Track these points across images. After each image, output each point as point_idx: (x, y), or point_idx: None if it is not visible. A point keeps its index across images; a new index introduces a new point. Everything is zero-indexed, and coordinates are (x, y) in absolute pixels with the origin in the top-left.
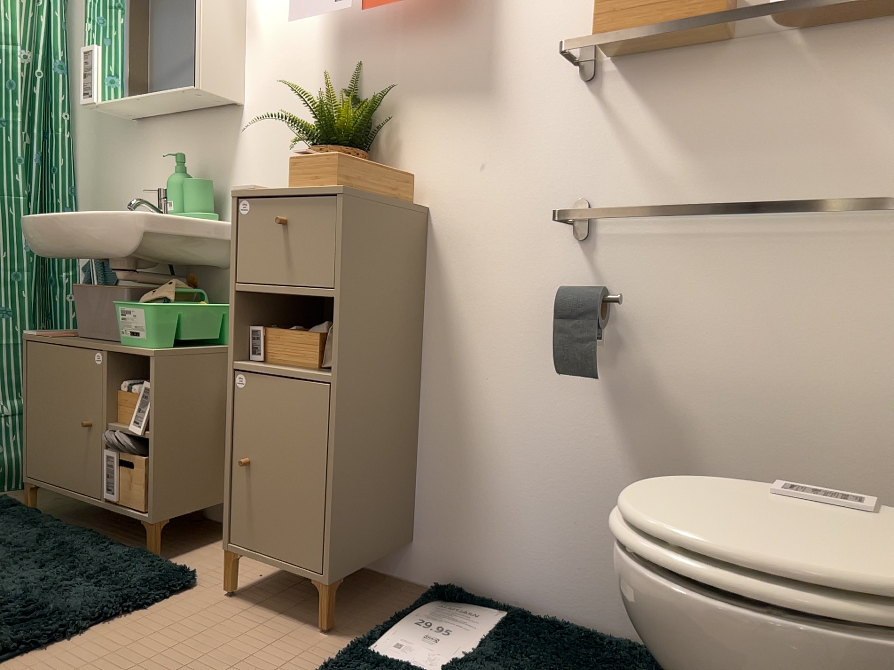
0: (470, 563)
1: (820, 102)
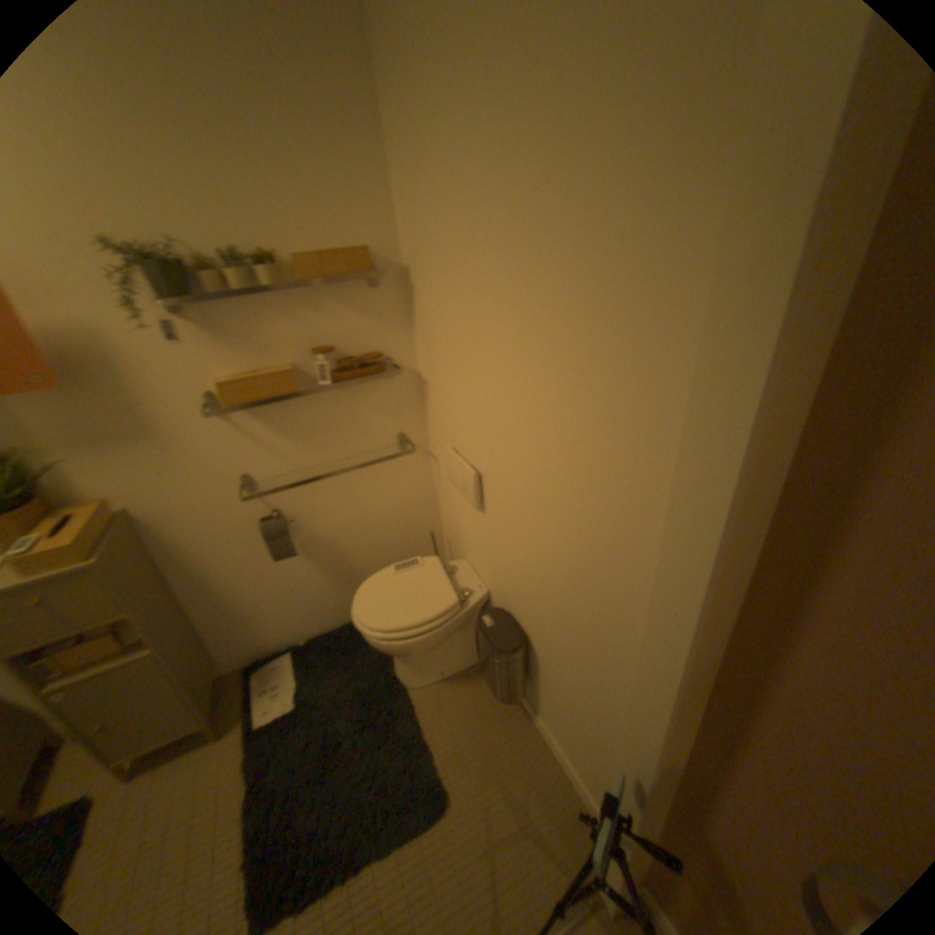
0: (252, 648)
1: (345, 410)
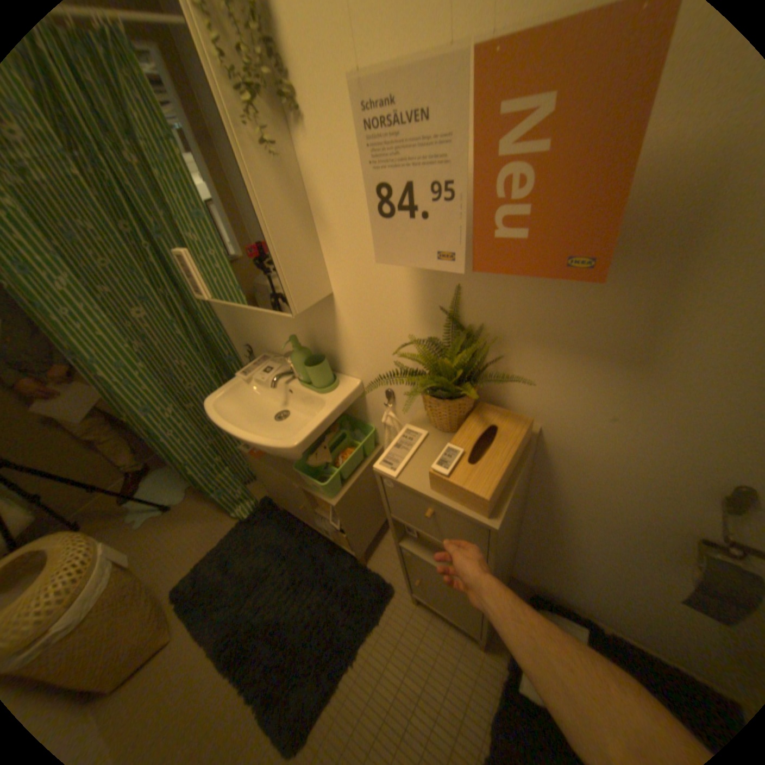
0: (558, 590)
1: None
